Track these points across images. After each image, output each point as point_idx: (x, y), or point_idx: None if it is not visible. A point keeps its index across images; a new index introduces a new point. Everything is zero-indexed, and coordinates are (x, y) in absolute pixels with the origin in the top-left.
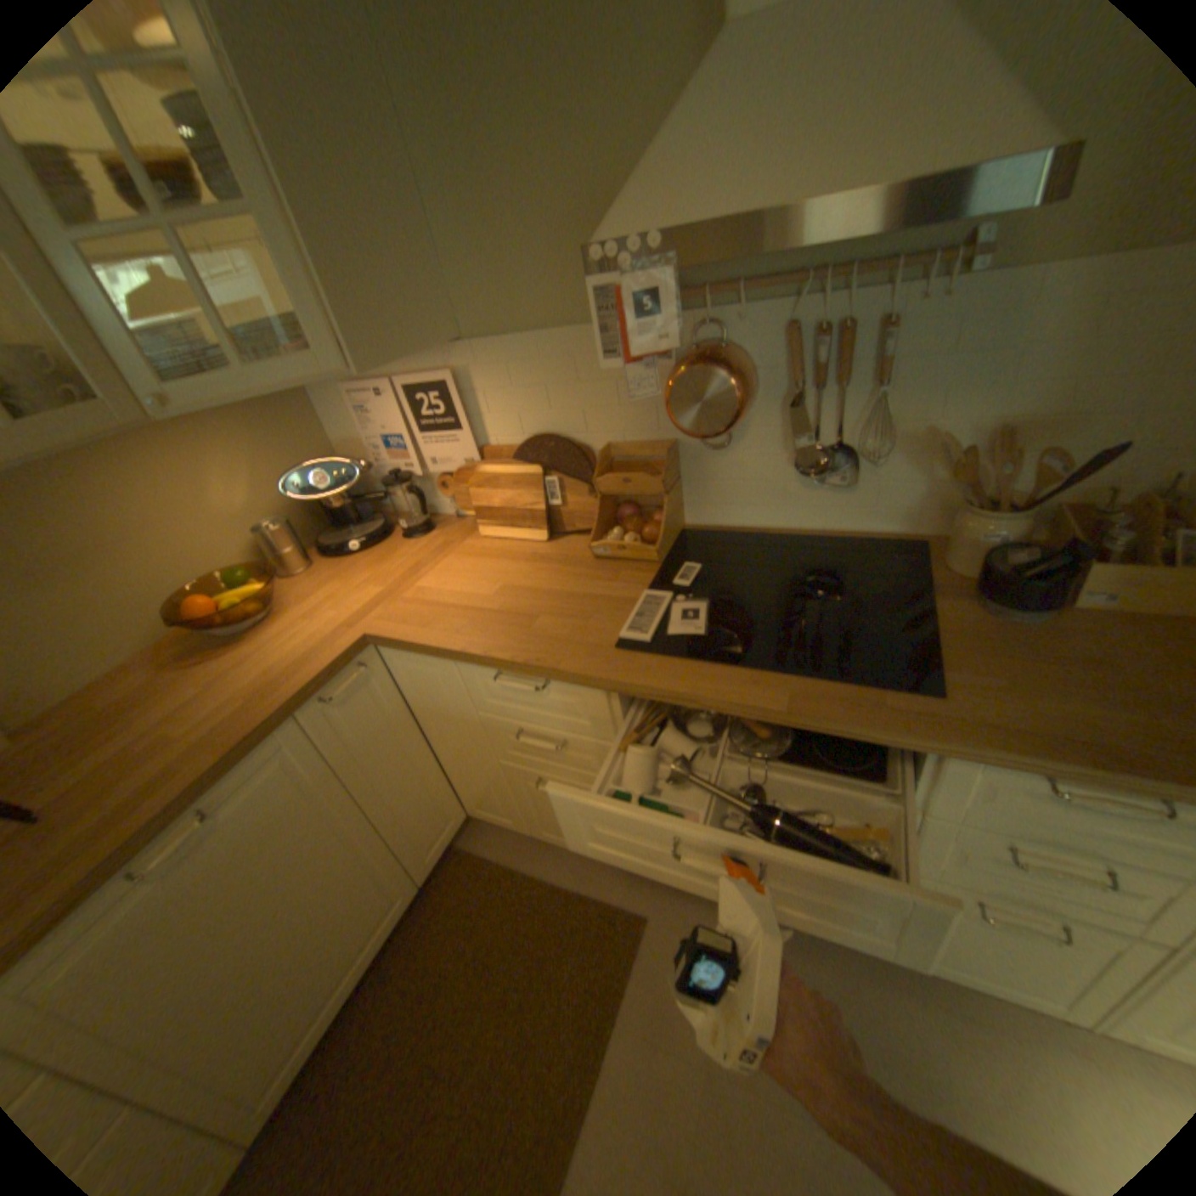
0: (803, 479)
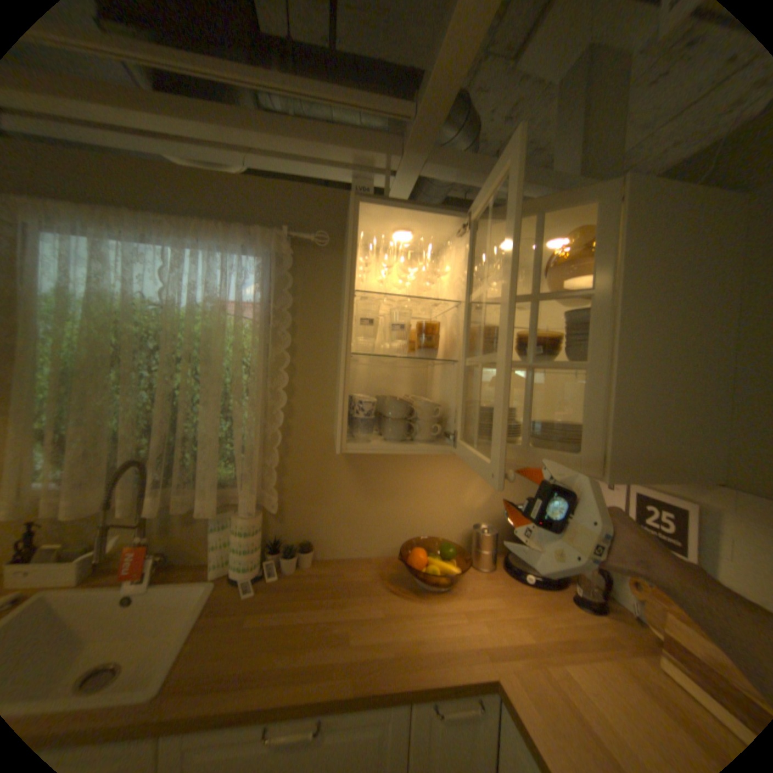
0: None
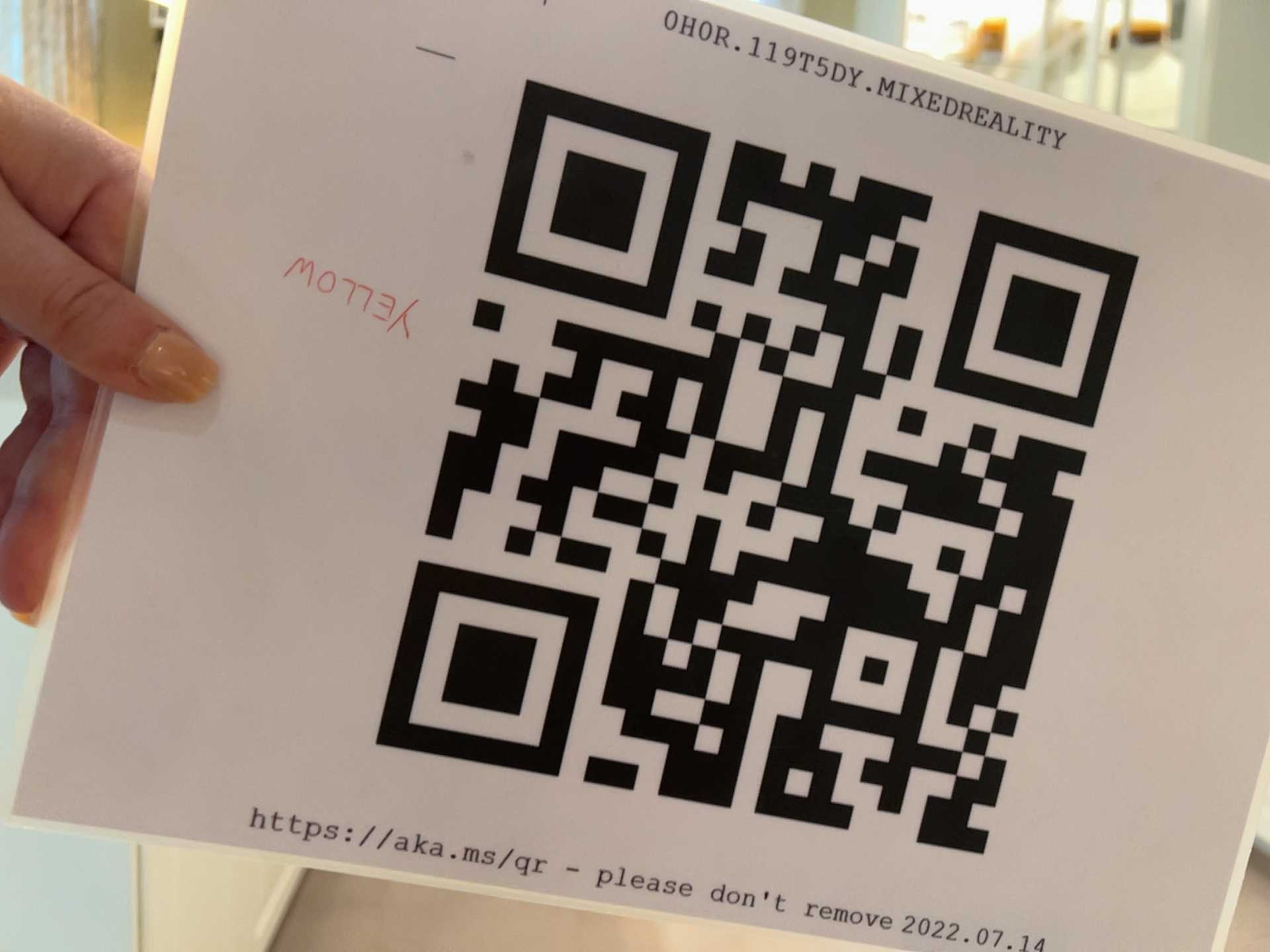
0: None
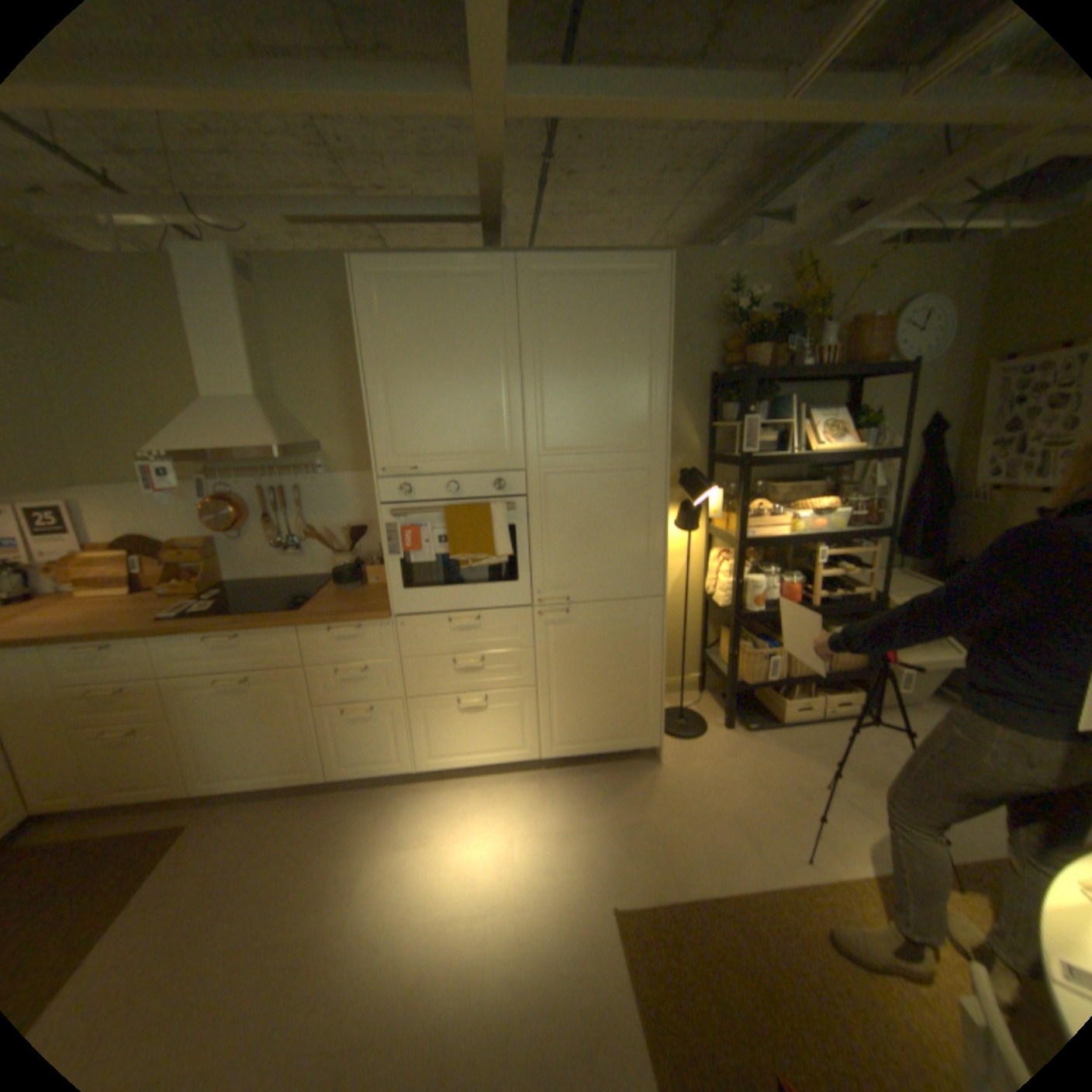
0: (279, 553)
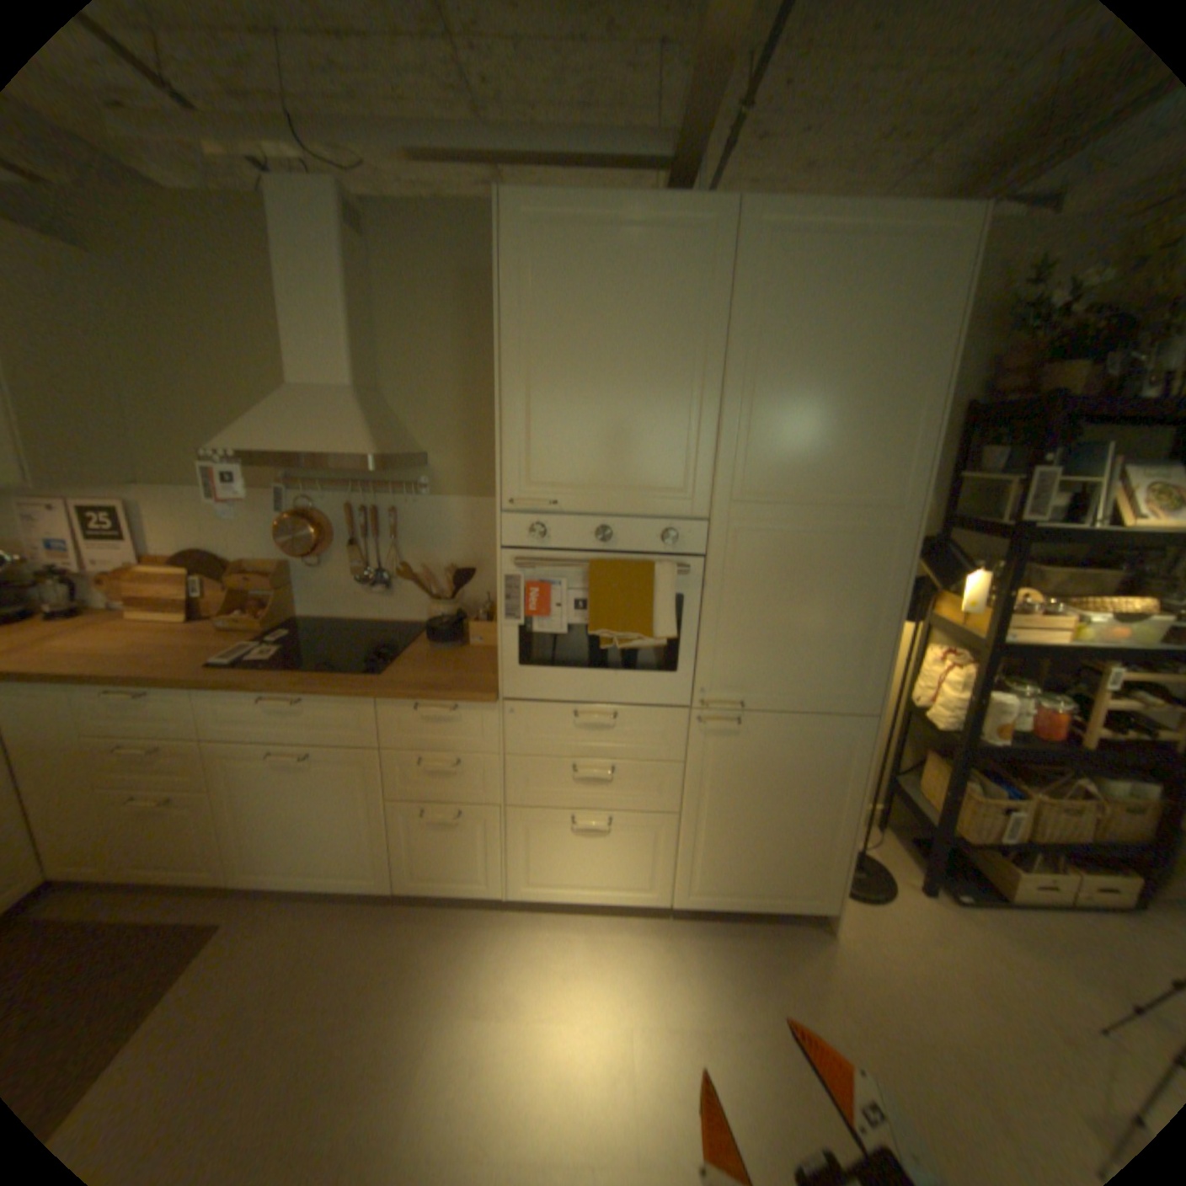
0: (365, 589)
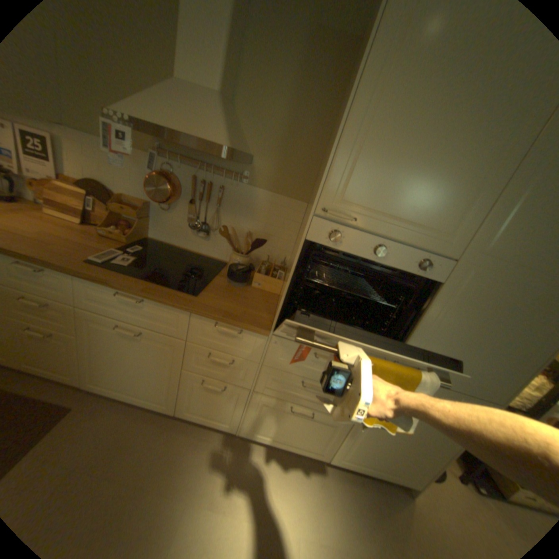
0: (193, 232)
